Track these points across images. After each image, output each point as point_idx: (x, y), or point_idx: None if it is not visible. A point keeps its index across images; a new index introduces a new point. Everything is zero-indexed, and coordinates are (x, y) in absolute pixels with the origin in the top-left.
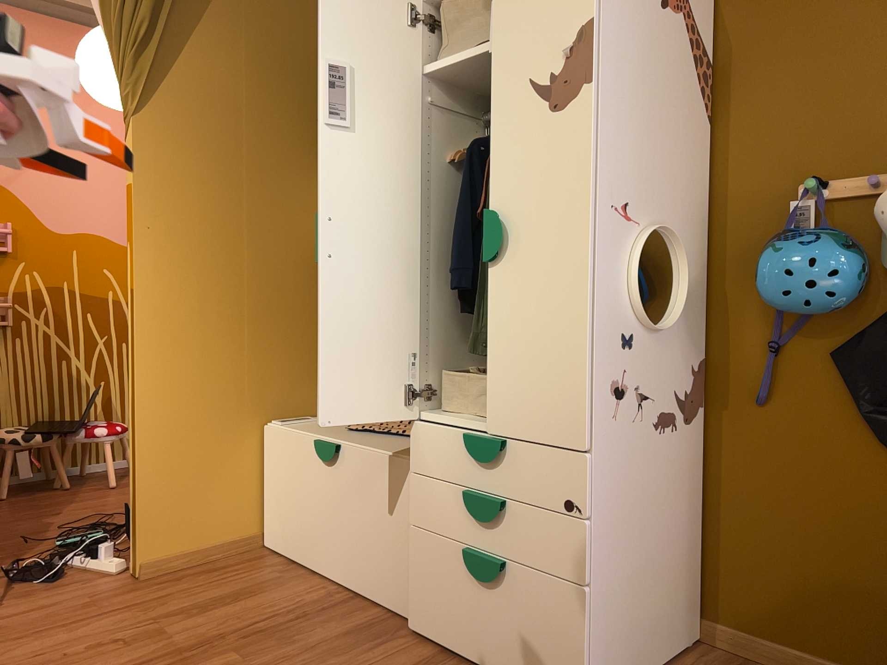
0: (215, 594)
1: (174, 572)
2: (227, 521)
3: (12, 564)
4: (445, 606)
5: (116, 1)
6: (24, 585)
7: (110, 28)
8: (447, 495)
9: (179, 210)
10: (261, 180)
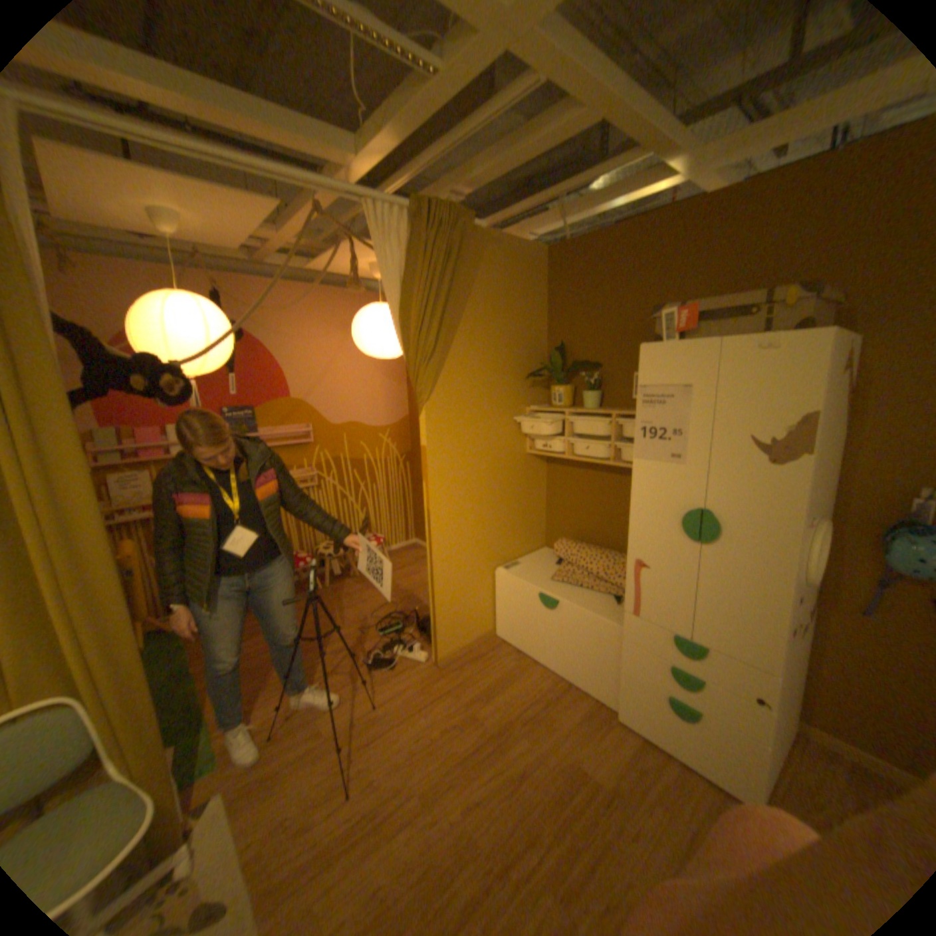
0: (491, 683)
1: (457, 661)
2: (479, 627)
3: (364, 653)
4: (652, 720)
5: (414, 332)
6: (381, 674)
7: (405, 345)
8: (656, 663)
9: (451, 456)
10: (491, 424)
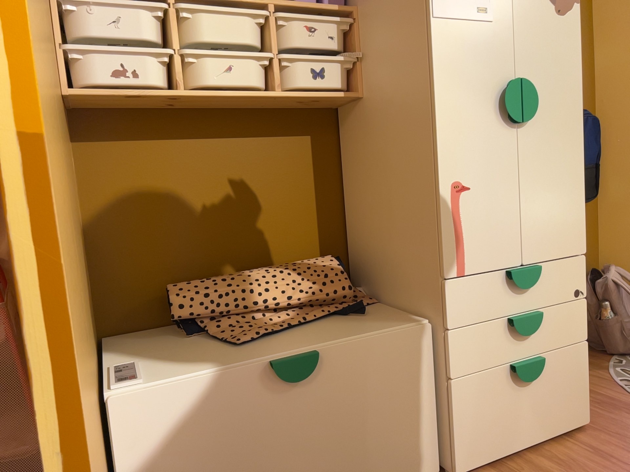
0: None
1: None
2: None
3: None
4: (494, 425)
5: None
6: None
7: None
8: (489, 331)
9: None
10: None
